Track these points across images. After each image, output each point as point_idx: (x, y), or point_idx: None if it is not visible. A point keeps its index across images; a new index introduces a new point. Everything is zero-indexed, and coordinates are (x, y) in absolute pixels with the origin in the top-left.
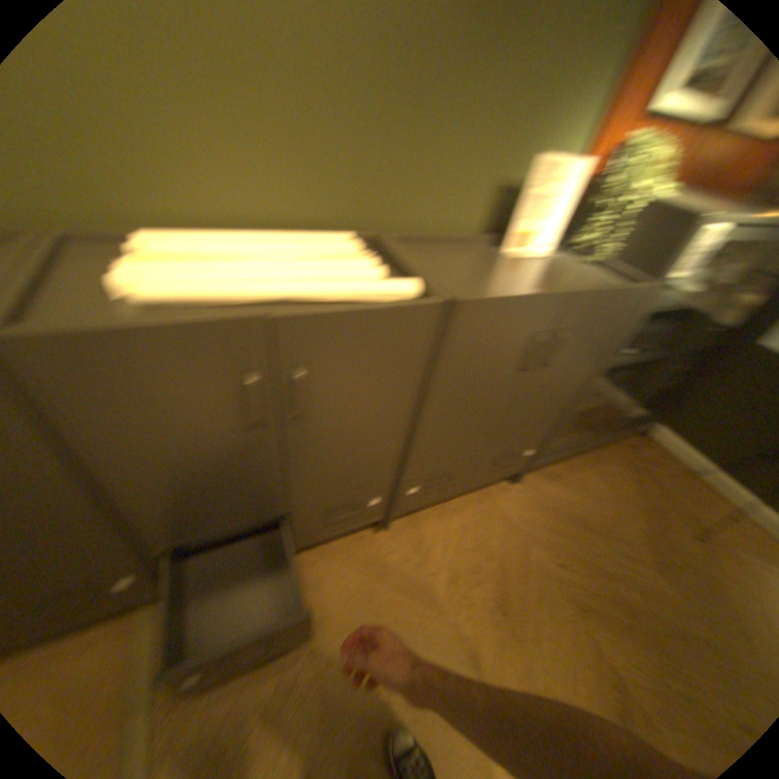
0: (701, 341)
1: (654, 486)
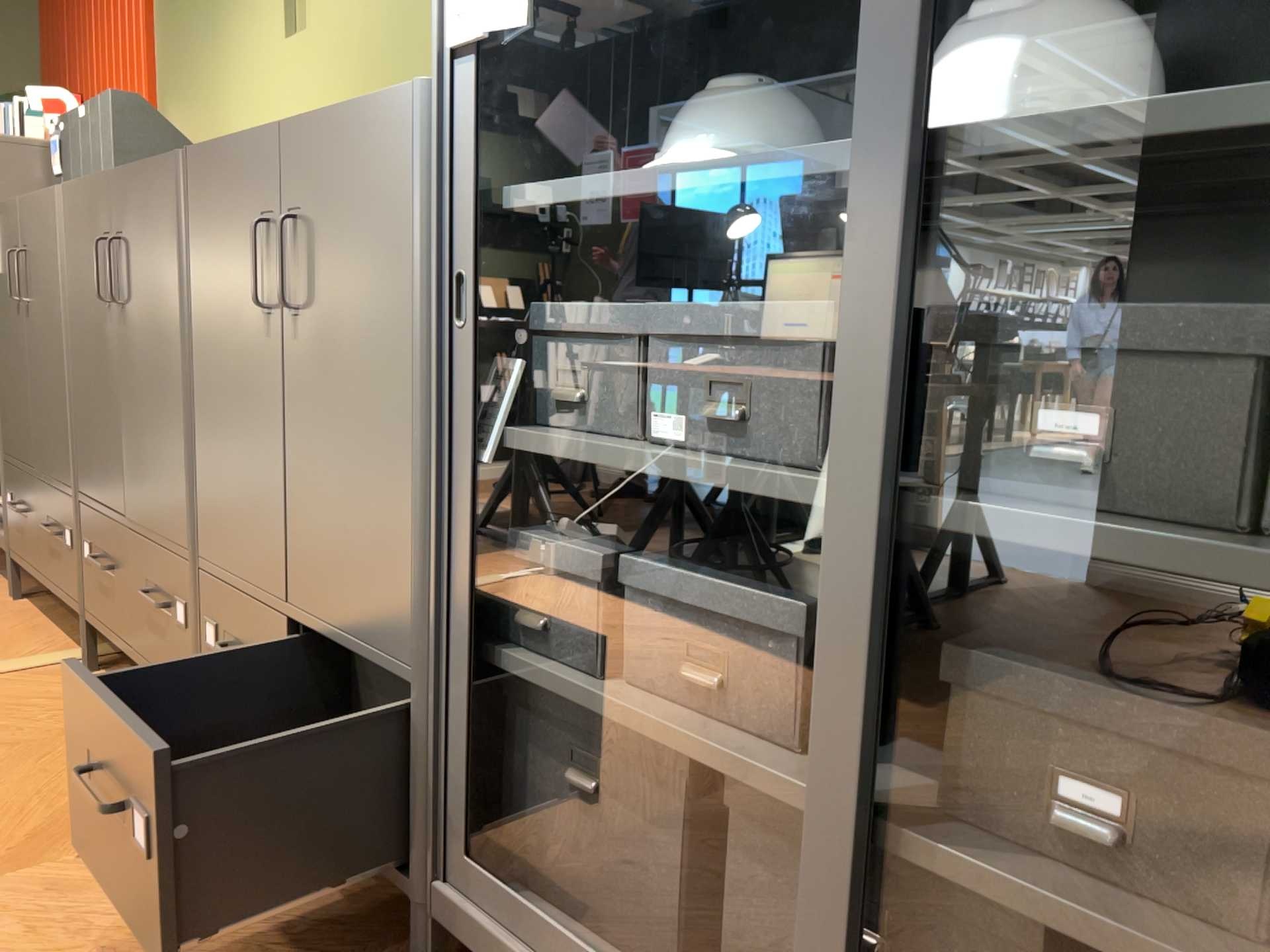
0: None
1: None
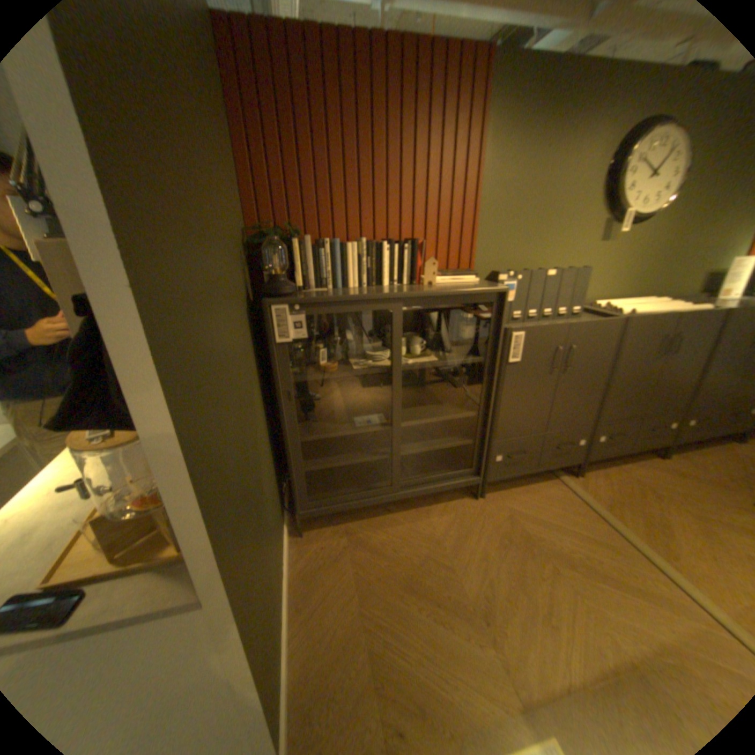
0: None
1: None
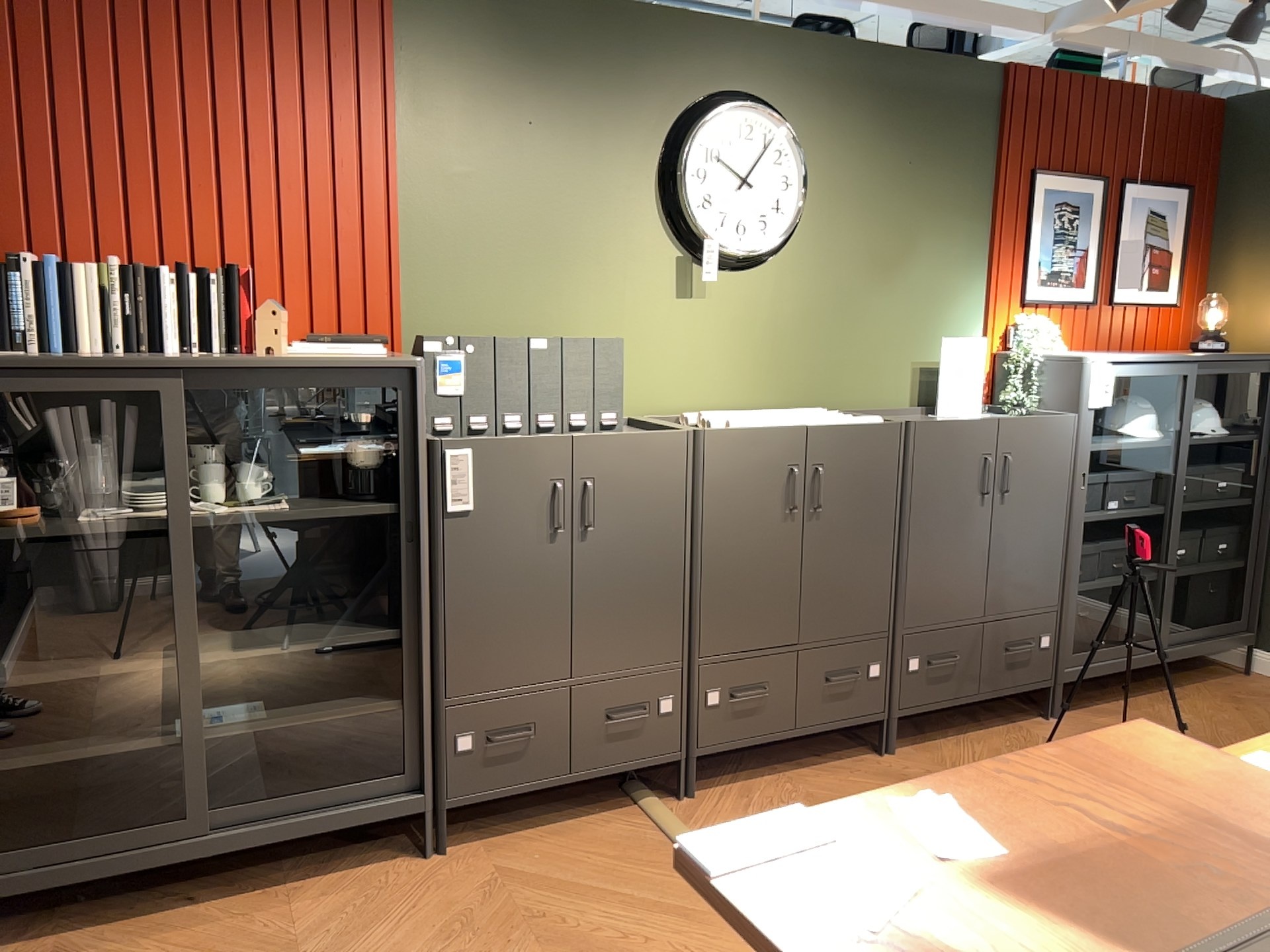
0: (1212, 501)
1: (1265, 711)
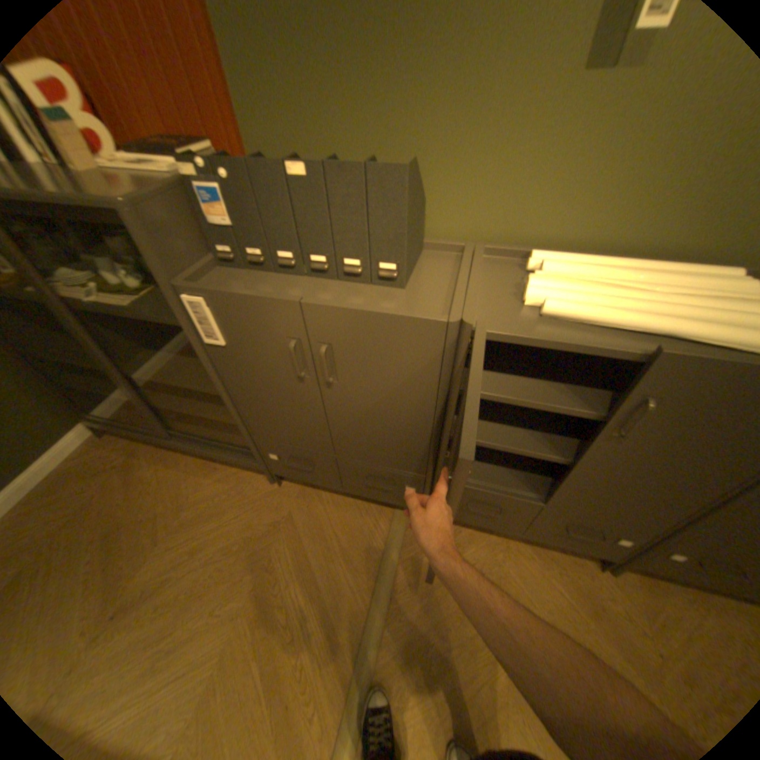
0: None
1: None
